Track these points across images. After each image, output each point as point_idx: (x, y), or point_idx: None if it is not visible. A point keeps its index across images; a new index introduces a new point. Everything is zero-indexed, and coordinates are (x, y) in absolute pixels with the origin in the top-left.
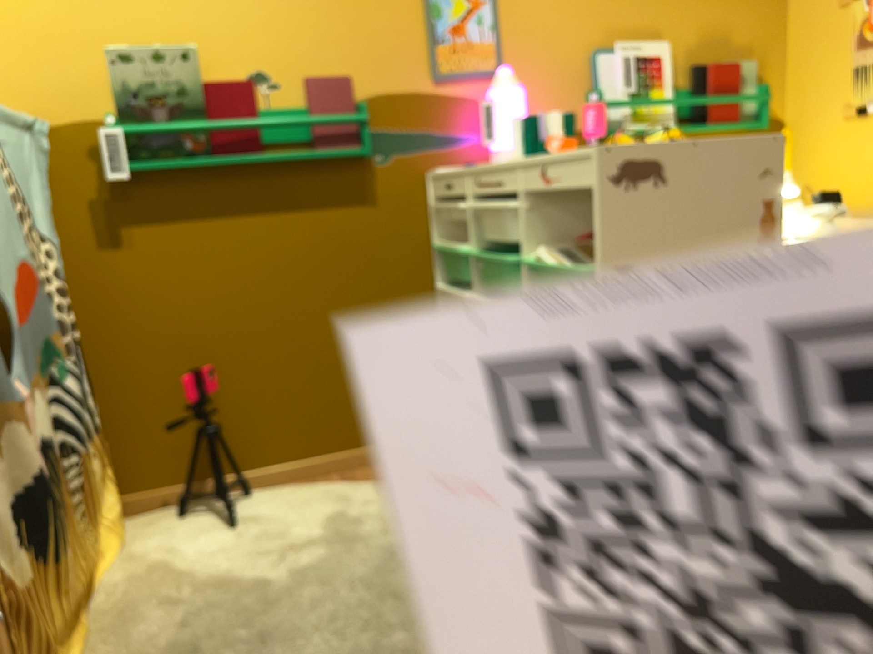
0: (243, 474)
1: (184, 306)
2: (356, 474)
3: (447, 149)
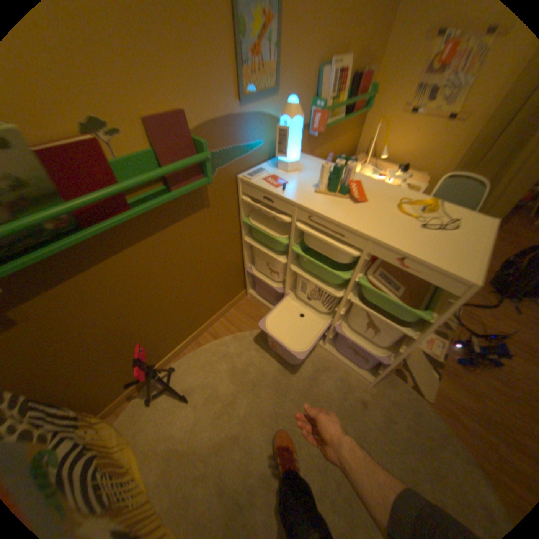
0: (164, 360)
1: (100, 323)
2: (215, 328)
3: (246, 155)
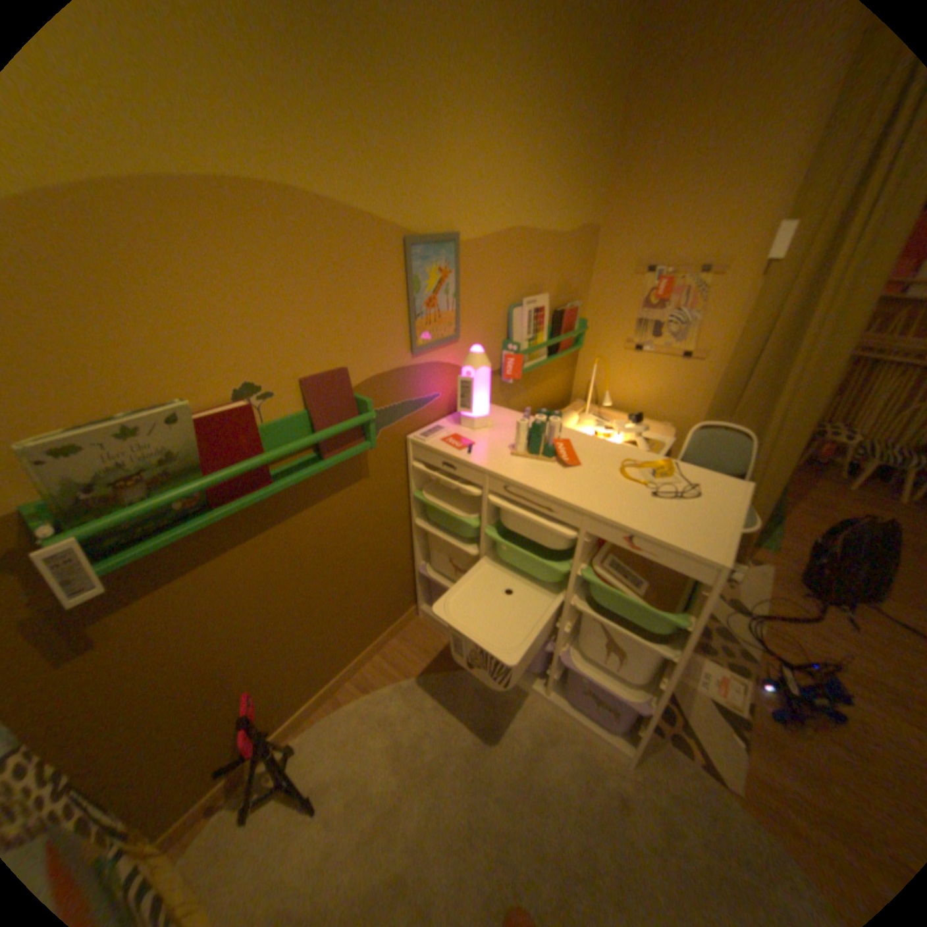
0: (276, 733)
1: (196, 654)
2: (365, 674)
3: (420, 411)
